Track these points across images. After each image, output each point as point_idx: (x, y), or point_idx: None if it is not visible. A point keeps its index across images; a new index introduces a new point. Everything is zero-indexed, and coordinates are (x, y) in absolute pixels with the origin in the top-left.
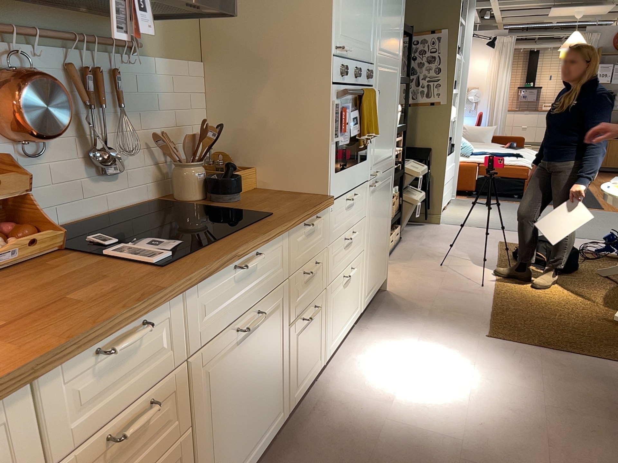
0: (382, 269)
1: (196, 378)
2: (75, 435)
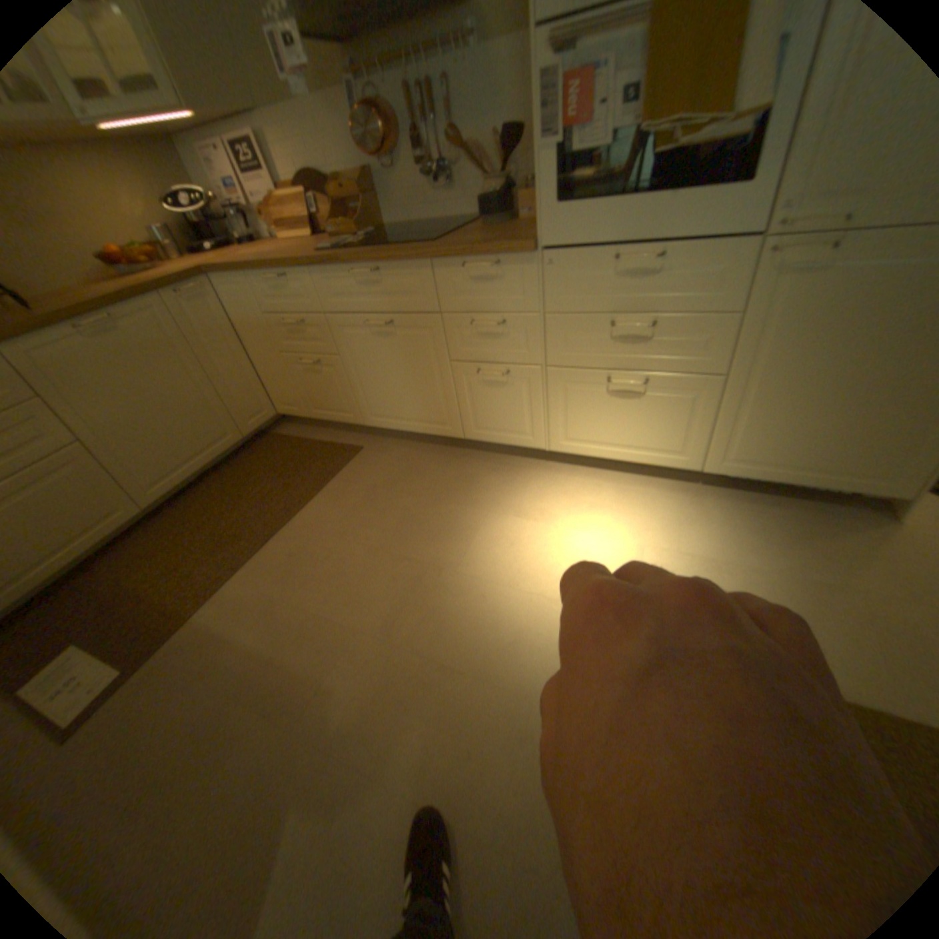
0: (864, 461)
1: (335, 329)
2: (269, 307)
